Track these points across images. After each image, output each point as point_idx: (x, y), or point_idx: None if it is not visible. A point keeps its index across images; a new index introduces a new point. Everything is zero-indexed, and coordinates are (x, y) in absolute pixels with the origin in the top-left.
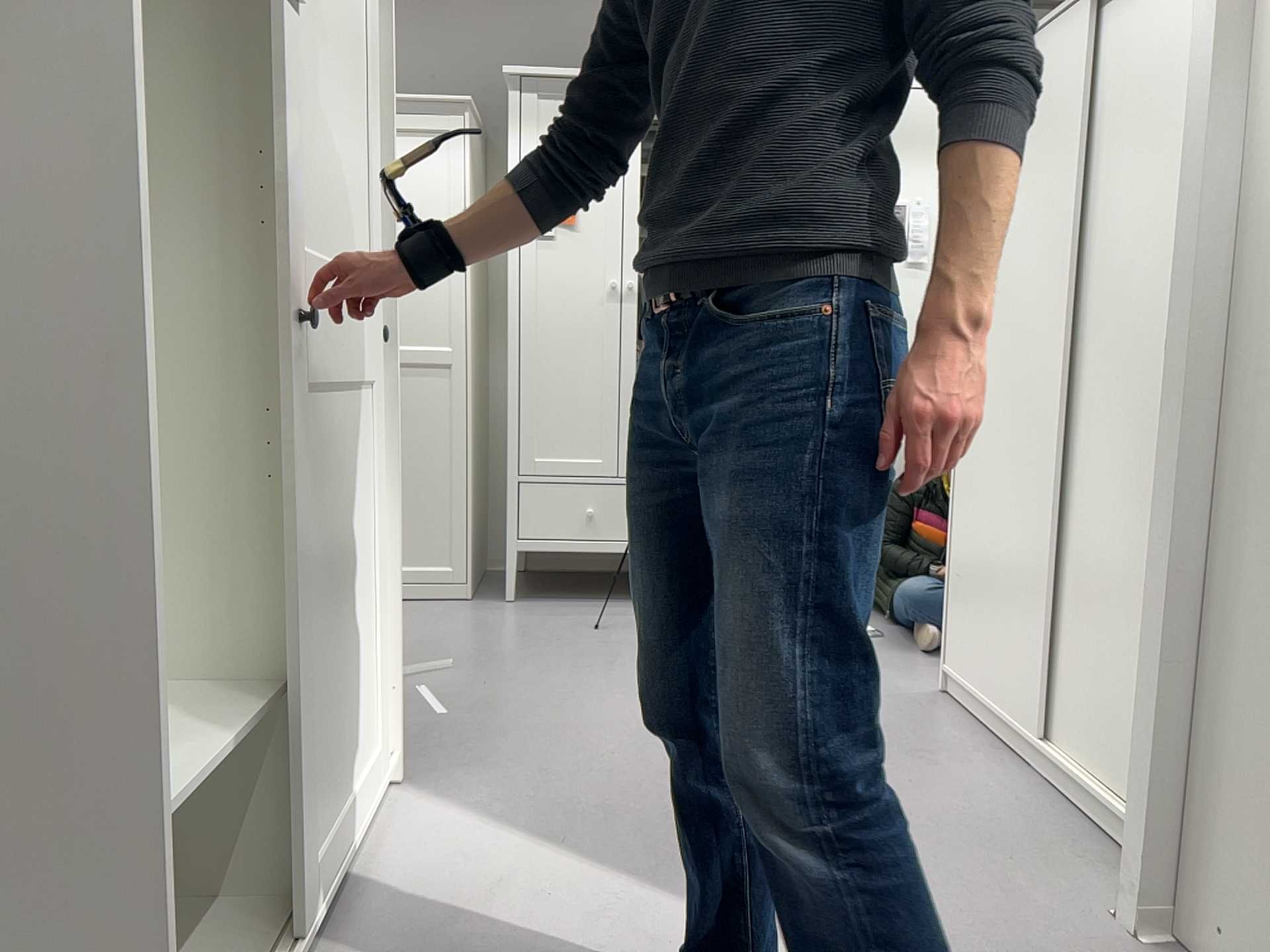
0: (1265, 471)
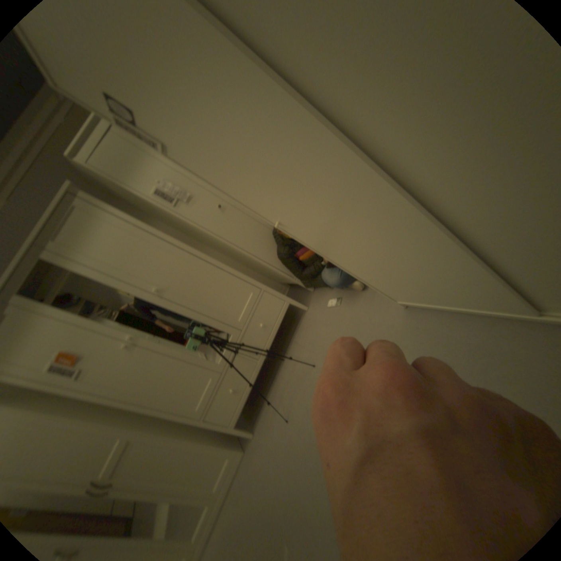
0: None
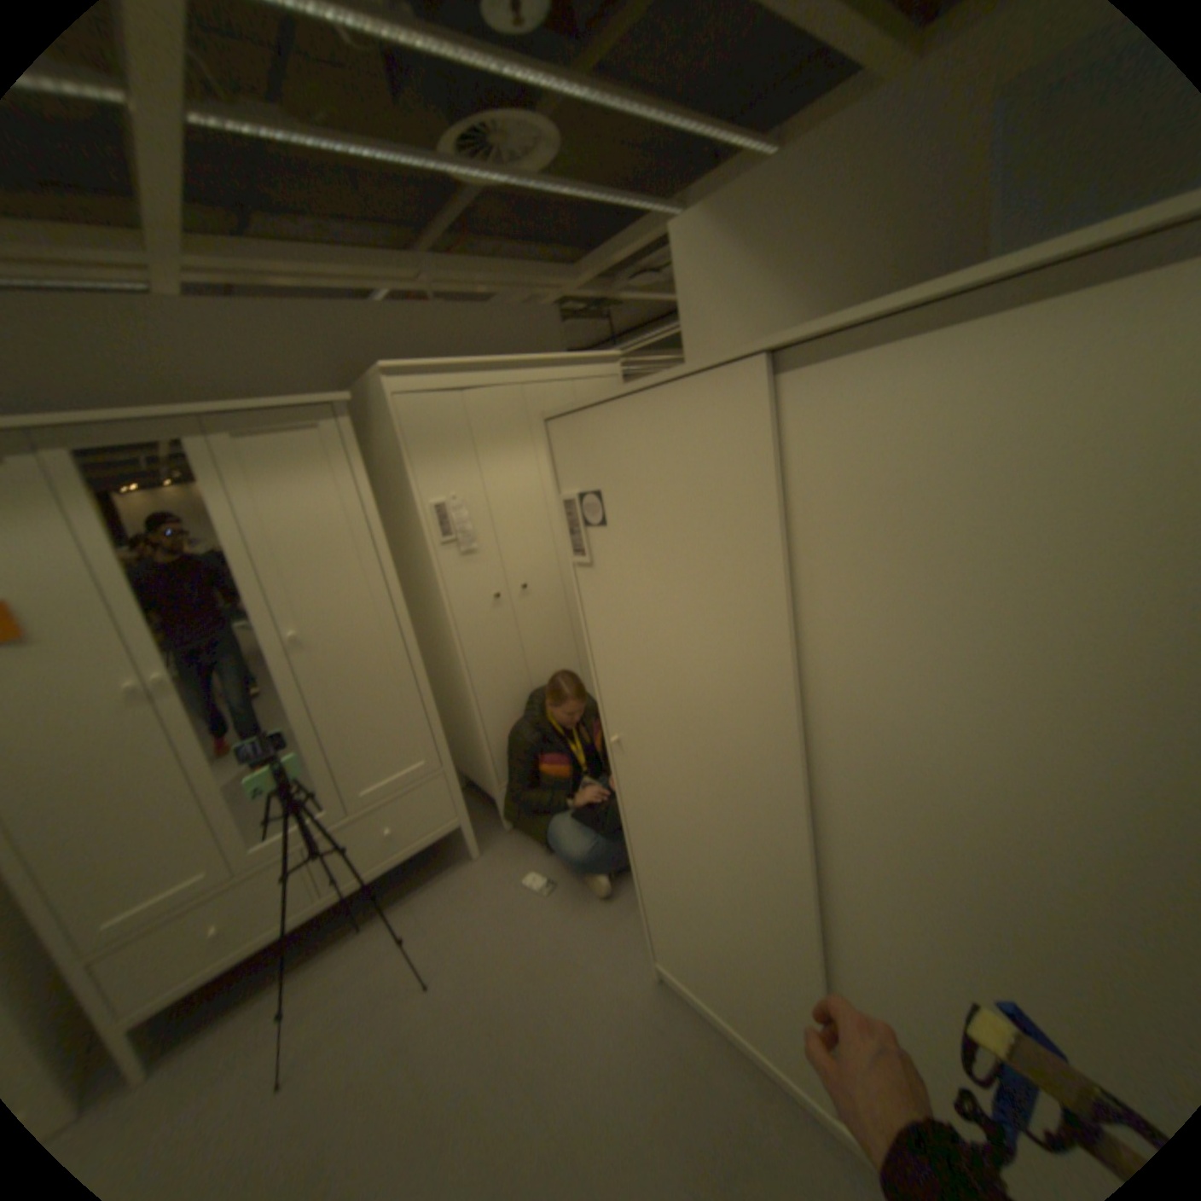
0: None
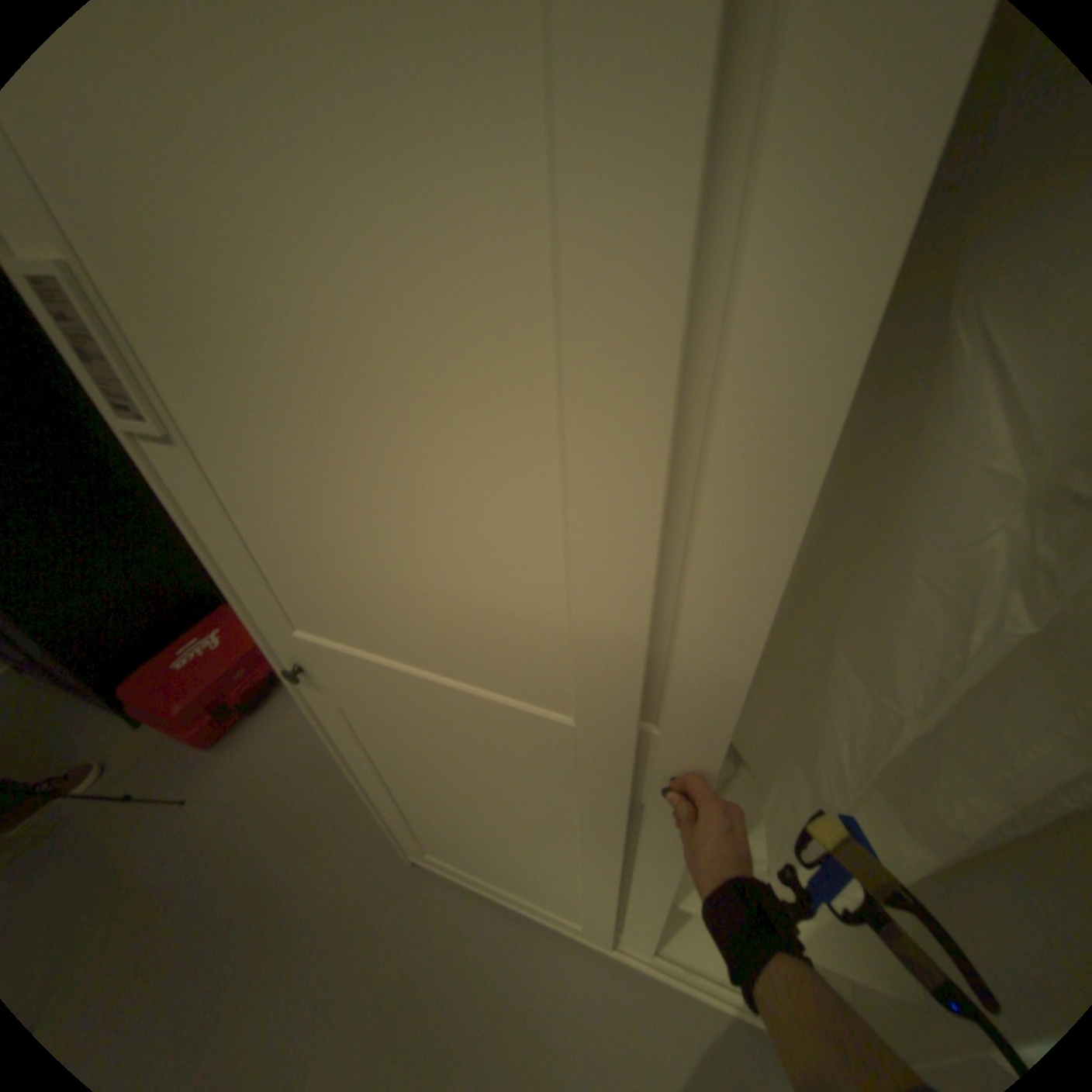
0: None
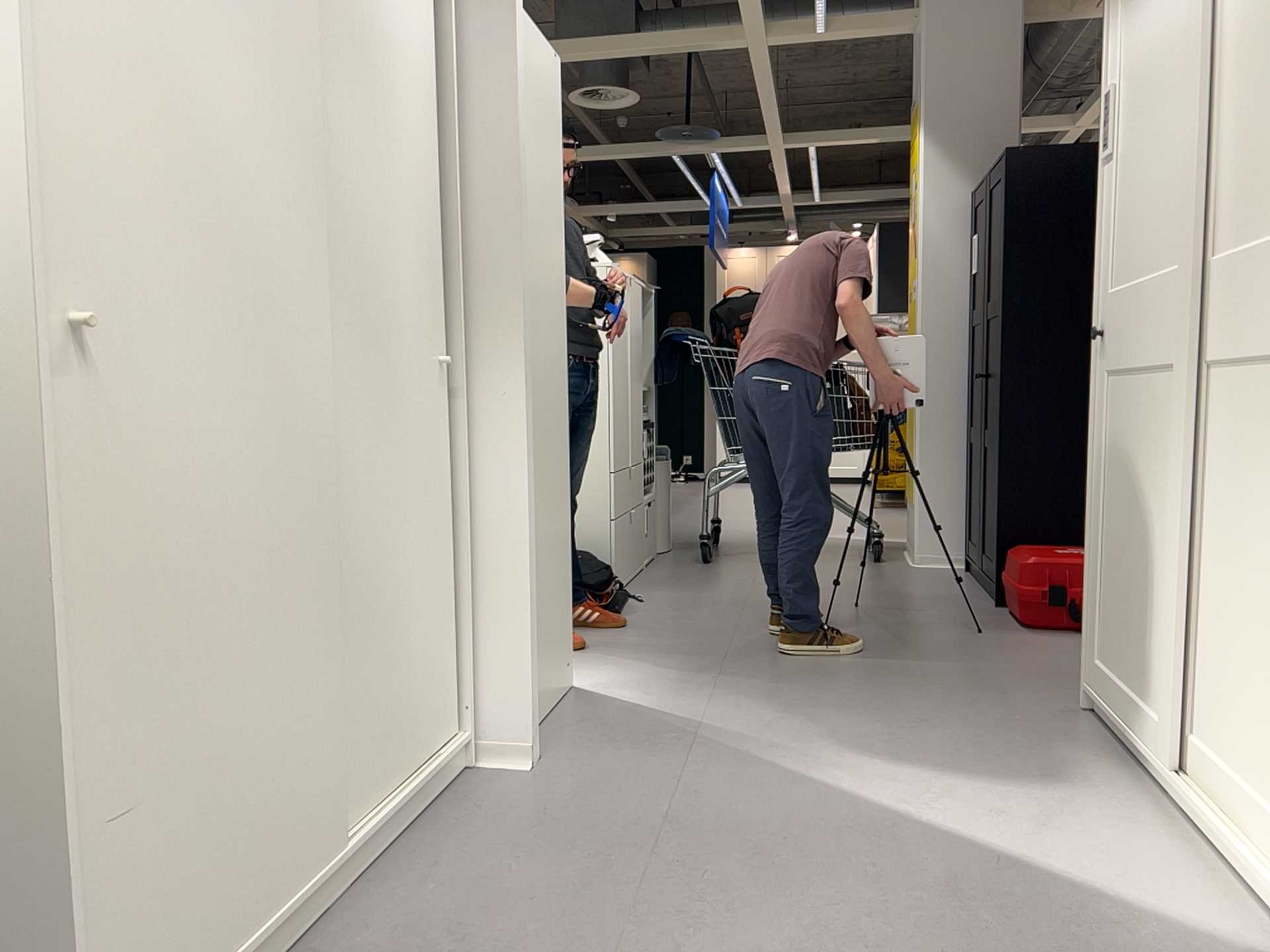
0: (526, 410)
